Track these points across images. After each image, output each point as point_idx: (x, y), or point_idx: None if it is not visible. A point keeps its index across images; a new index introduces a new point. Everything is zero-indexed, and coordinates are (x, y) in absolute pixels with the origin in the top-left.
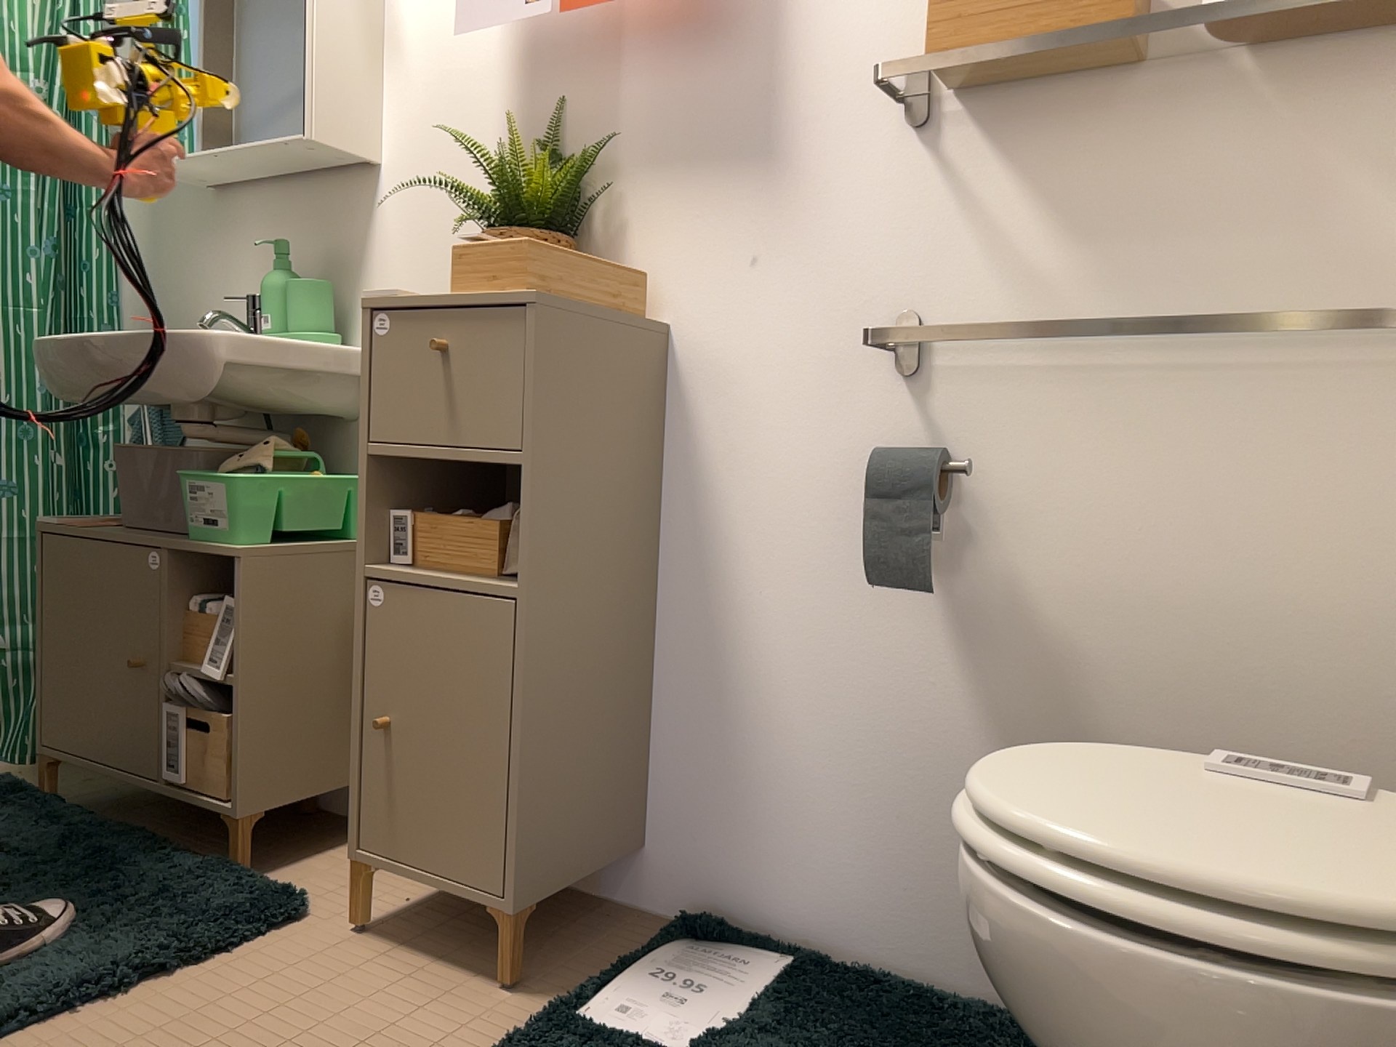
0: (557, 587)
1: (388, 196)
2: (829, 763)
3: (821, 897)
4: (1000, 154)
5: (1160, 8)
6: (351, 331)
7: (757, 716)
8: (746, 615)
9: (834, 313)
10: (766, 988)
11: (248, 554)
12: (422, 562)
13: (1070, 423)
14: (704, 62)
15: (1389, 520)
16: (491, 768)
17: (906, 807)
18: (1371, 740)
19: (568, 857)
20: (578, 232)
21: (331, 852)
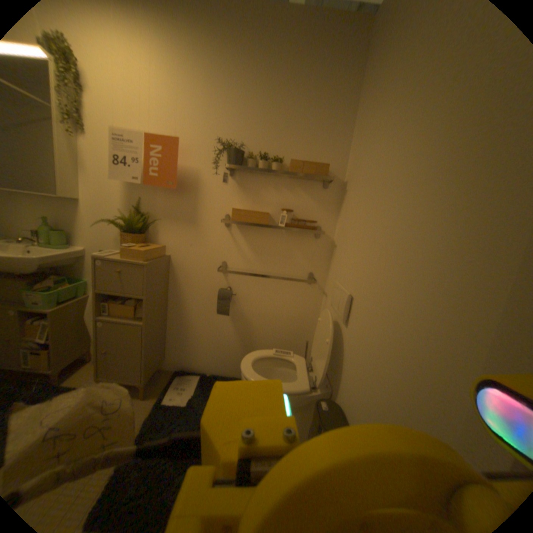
0: (151, 321)
1: (80, 205)
2: (207, 341)
3: (205, 364)
4: (244, 234)
5: (274, 215)
6: (69, 240)
7: (192, 333)
8: (190, 315)
9: (210, 258)
10: (198, 388)
11: (50, 313)
12: (111, 314)
13: (254, 284)
14: (180, 197)
15: (300, 303)
16: (136, 360)
17: (222, 348)
18: (294, 334)
19: (153, 371)
20: (146, 229)
21: (78, 374)
